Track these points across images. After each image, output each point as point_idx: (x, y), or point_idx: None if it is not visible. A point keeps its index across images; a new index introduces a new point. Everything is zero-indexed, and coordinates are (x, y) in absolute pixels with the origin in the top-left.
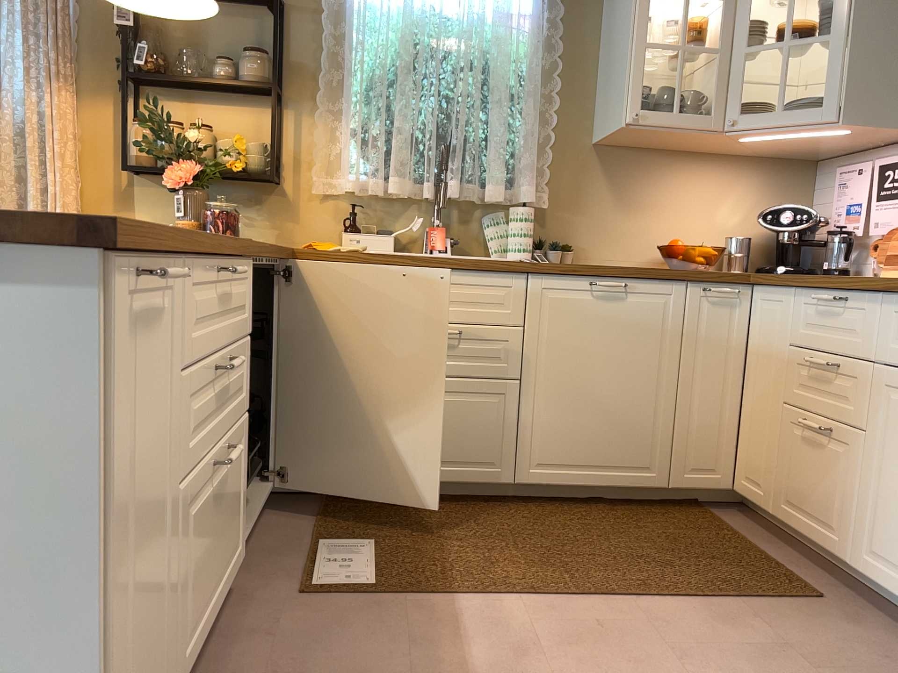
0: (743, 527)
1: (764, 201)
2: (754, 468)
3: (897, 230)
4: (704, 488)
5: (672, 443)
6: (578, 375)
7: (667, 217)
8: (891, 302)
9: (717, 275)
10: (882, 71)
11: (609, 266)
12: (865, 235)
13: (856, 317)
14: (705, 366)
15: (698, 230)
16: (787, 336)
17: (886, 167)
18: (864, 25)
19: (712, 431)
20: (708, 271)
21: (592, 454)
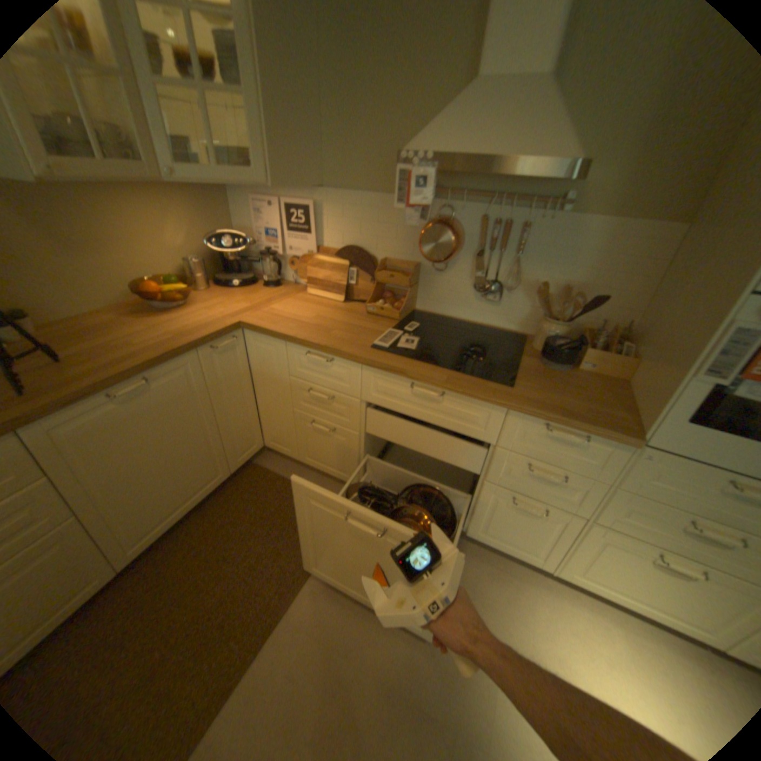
0: (281, 467)
1: (197, 218)
2: (278, 437)
3: (308, 256)
4: (250, 458)
5: (225, 452)
6: (134, 469)
7: (119, 250)
8: (369, 369)
9: (217, 334)
10: (286, 134)
11: (80, 313)
12: (280, 249)
13: (343, 371)
14: (229, 396)
15: (154, 255)
16: (285, 369)
17: (290, 206)
18: (268, 84)
19: (245, 428)
20: (206, 329)
21: (173, 502)
